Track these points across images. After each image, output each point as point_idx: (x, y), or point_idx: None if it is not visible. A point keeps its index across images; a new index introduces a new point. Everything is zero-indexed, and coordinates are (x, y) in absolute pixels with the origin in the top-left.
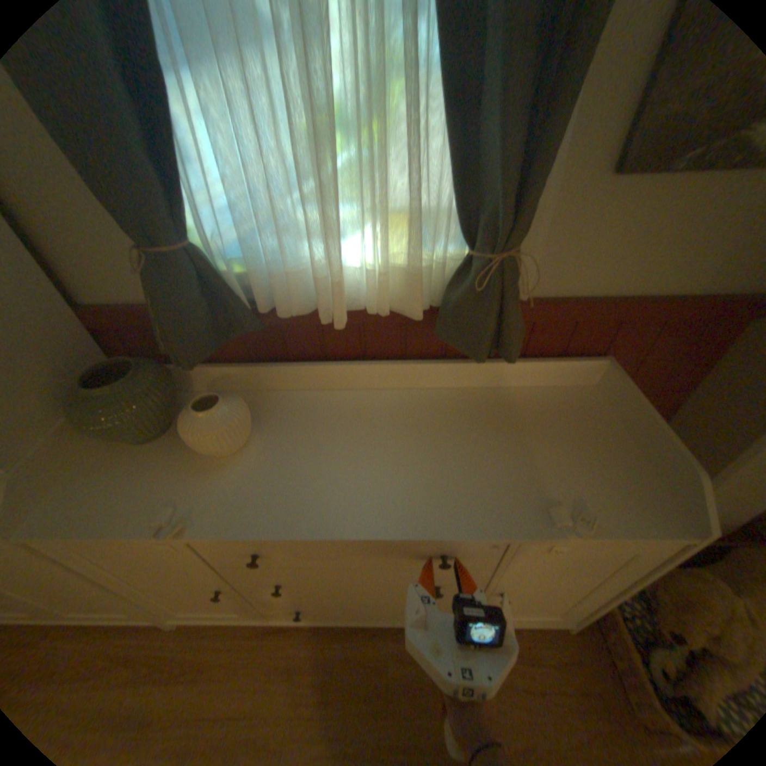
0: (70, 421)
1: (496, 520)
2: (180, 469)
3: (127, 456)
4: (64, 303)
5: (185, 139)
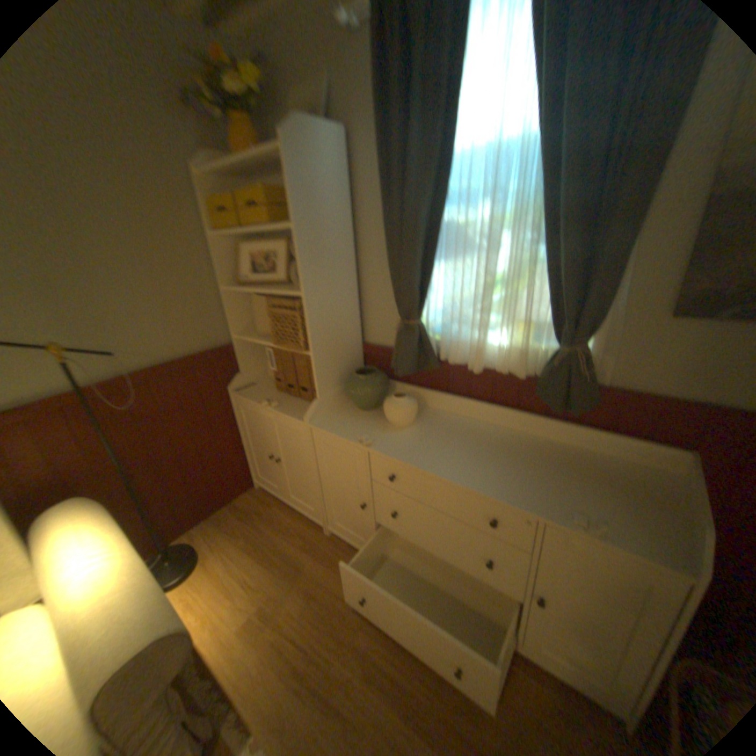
0: (342, 389)
1: (532, 504)
2: (376, 424)
3: (356, 412)
4: (360, 339)
5: (433, 283)
